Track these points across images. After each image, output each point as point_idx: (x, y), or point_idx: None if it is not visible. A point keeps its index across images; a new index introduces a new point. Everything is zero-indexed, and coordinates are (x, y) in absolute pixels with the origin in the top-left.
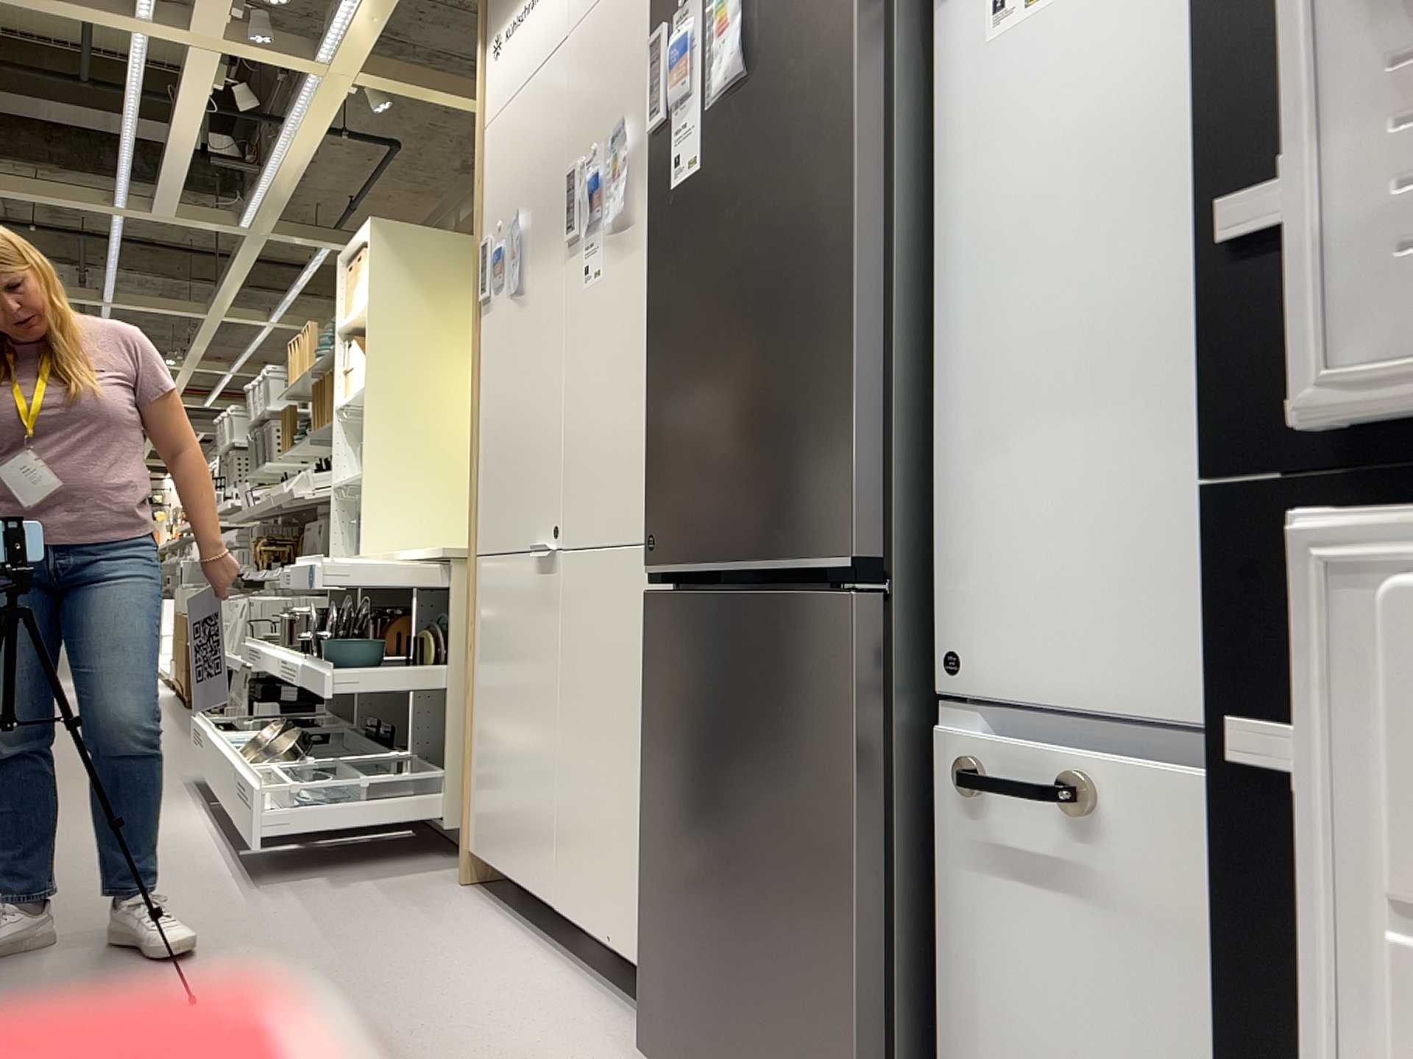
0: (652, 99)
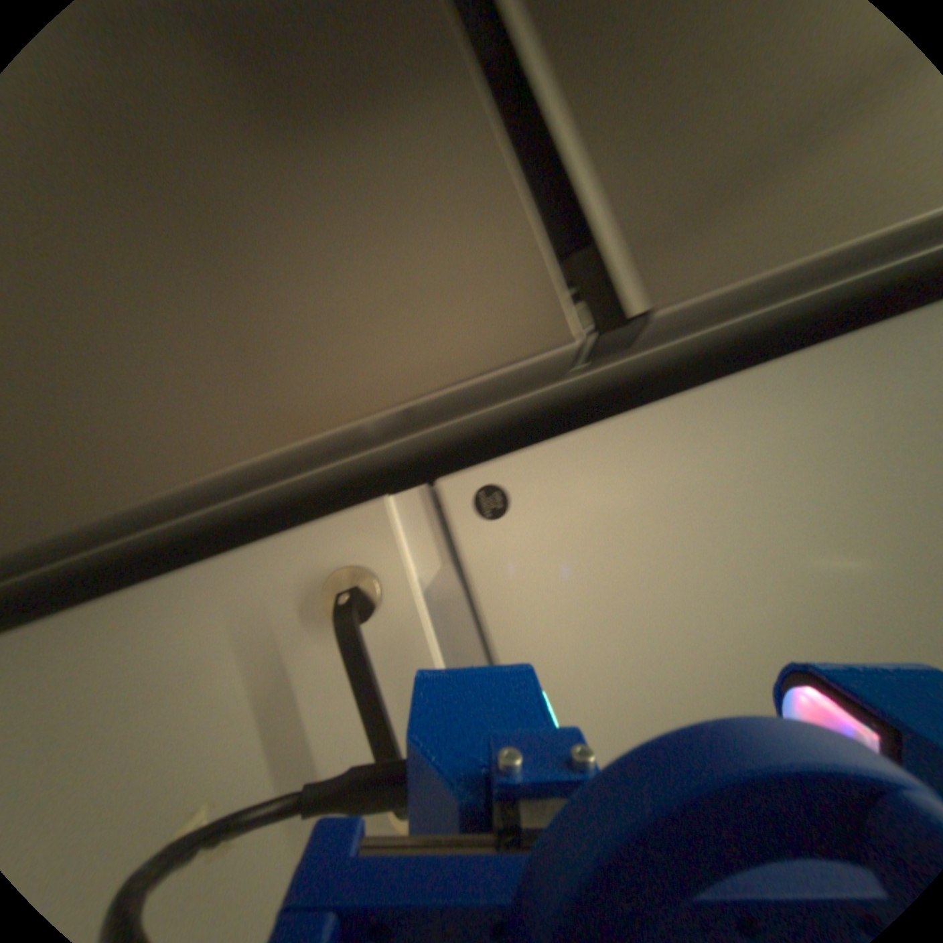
0: None
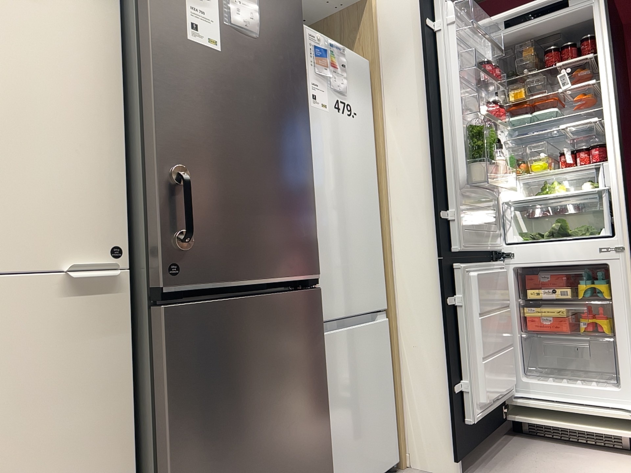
0: None
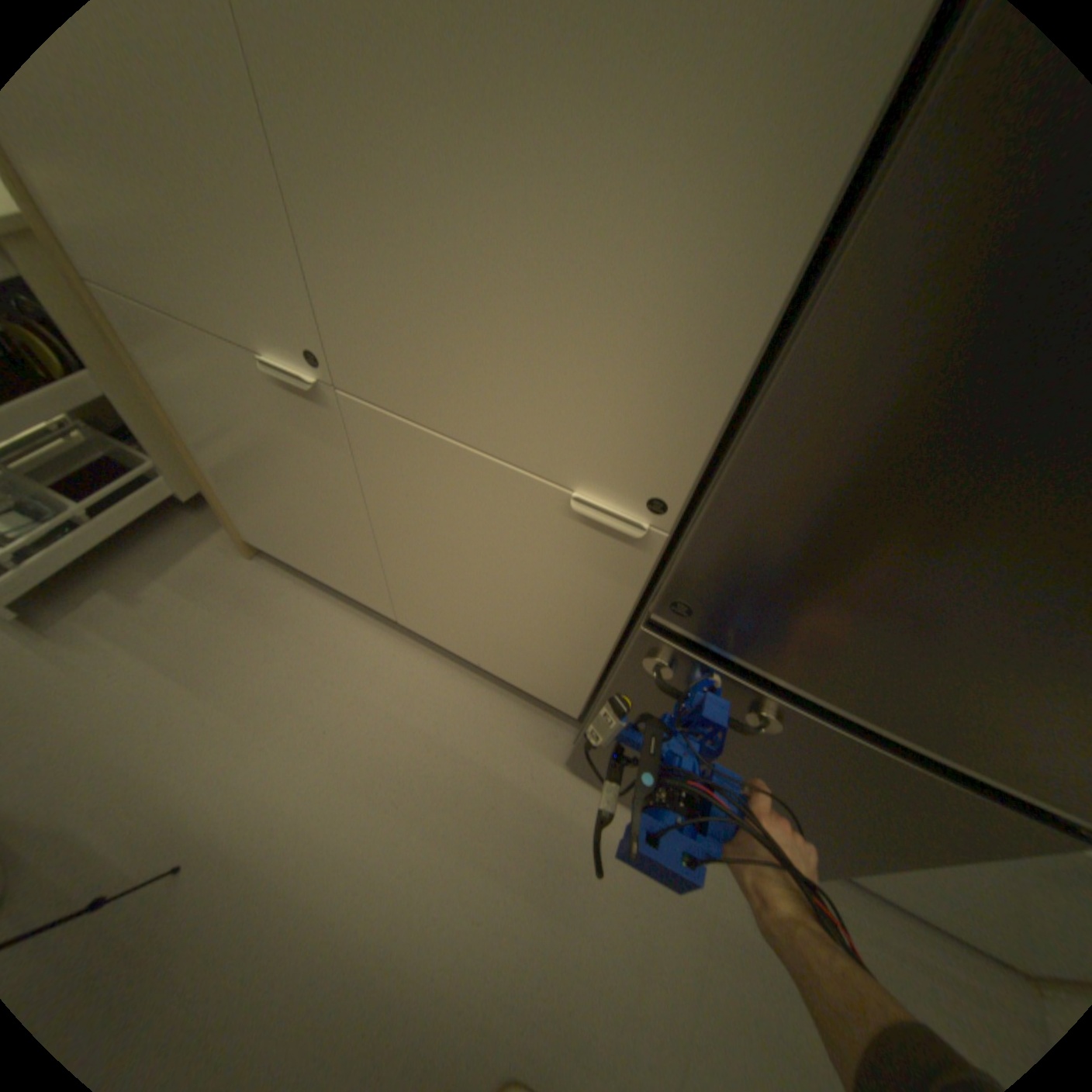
0: None
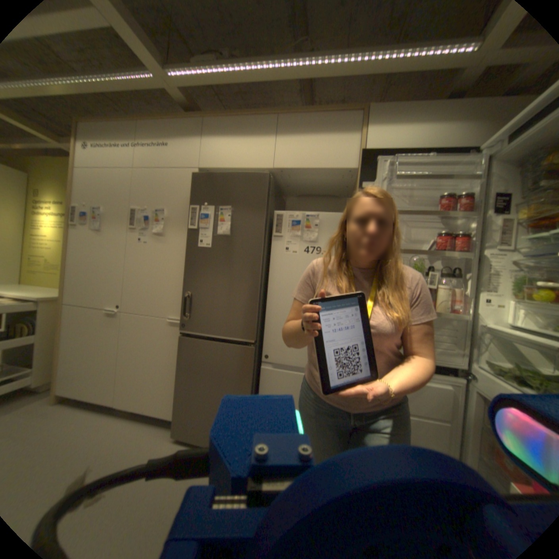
0: (191, 221)
